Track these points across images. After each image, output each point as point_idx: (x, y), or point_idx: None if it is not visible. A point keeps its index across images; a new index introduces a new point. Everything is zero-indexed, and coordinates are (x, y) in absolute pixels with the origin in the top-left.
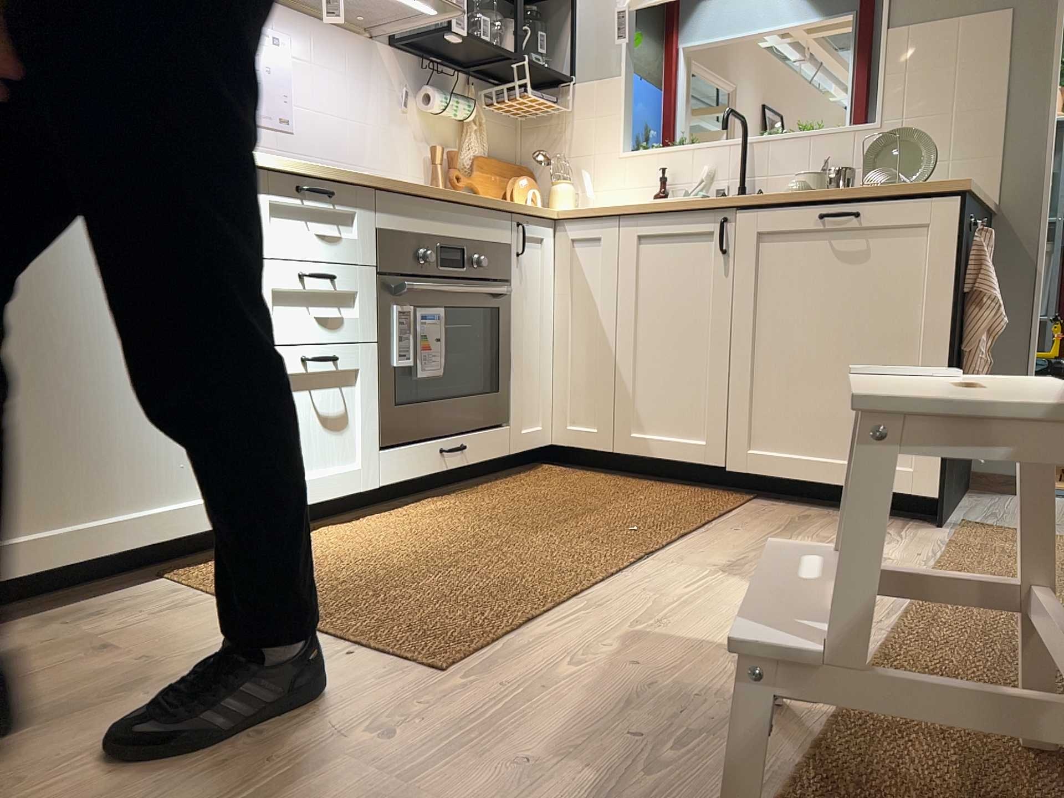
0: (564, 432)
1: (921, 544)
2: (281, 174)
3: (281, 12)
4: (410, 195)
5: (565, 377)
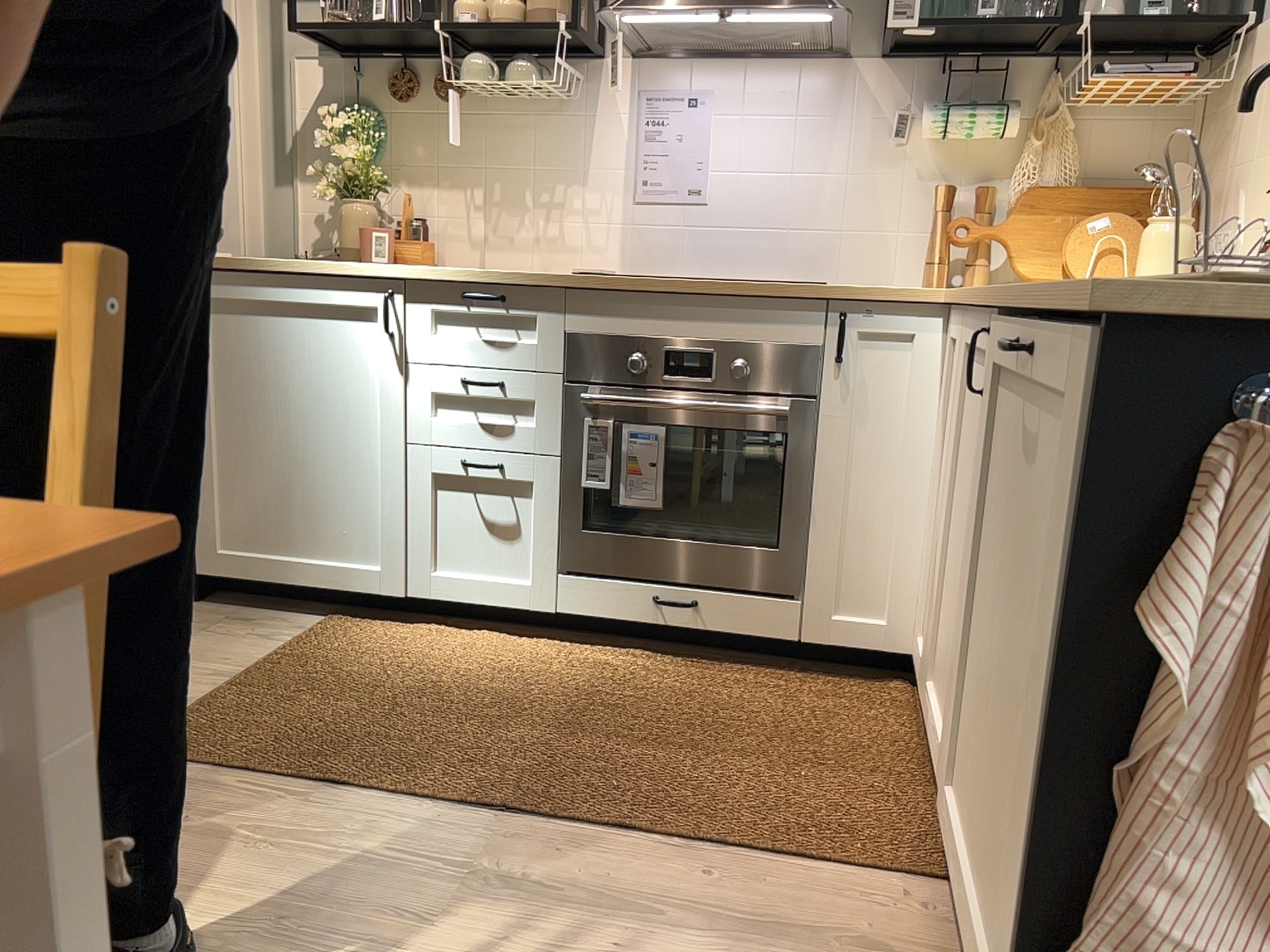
0: (915, 643)
1: None
2: (443, 285)
3: (718, 63)
4: (617, 293)
5: (925, 559)
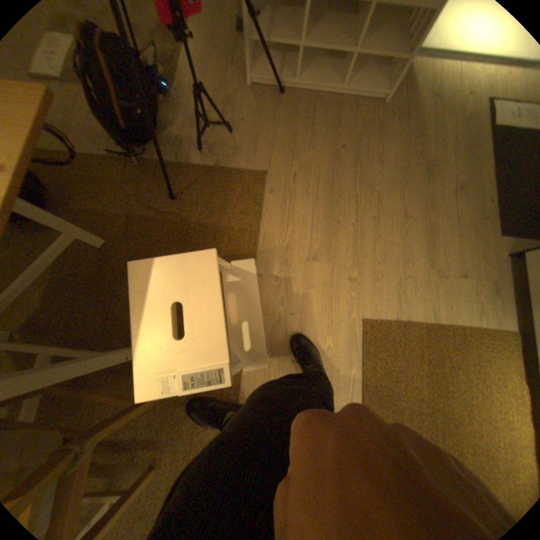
0: None
1: None
2: None
3: None
4: None
5: None
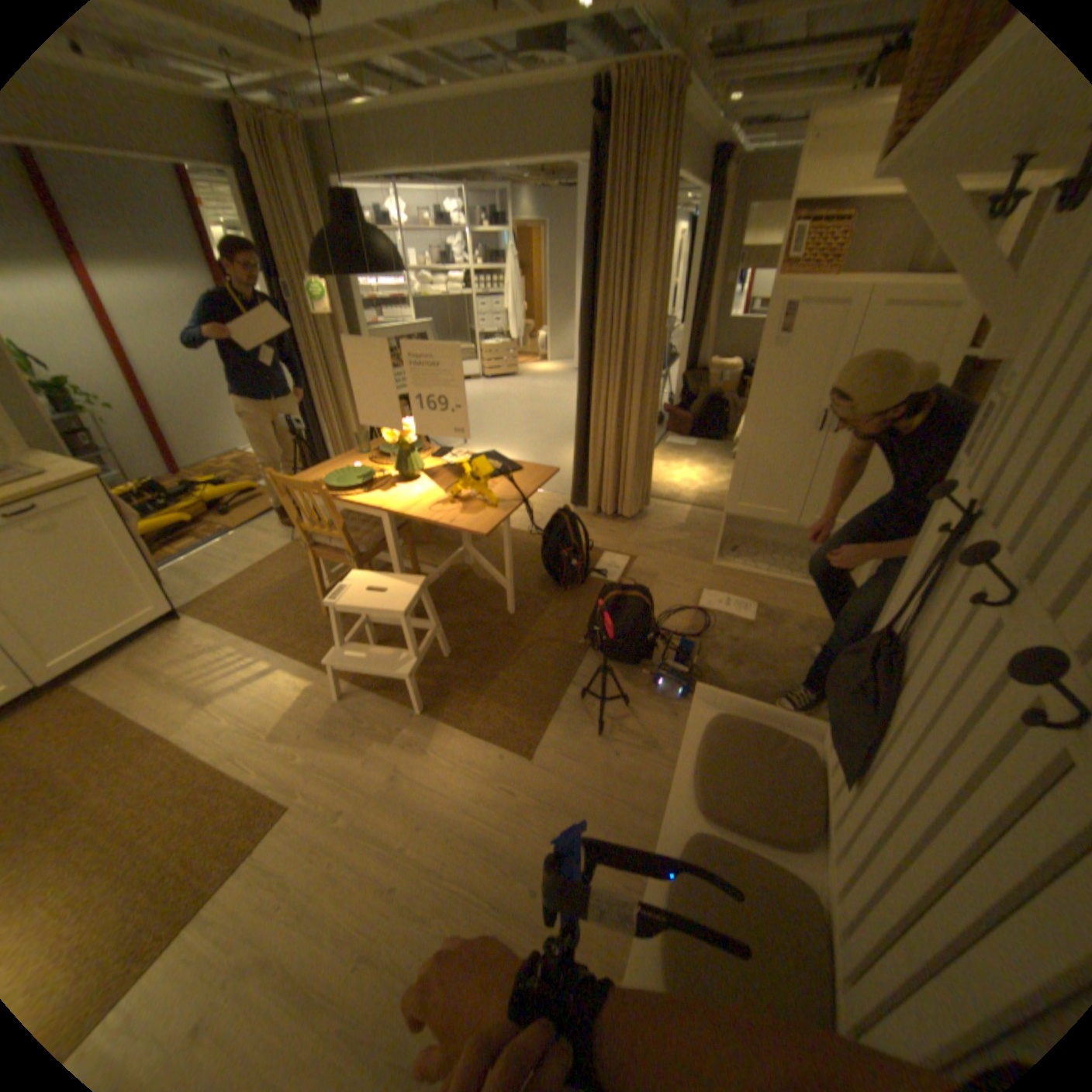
0: None
1: (200, 630)
2: None
3: None
4: None
5: None
